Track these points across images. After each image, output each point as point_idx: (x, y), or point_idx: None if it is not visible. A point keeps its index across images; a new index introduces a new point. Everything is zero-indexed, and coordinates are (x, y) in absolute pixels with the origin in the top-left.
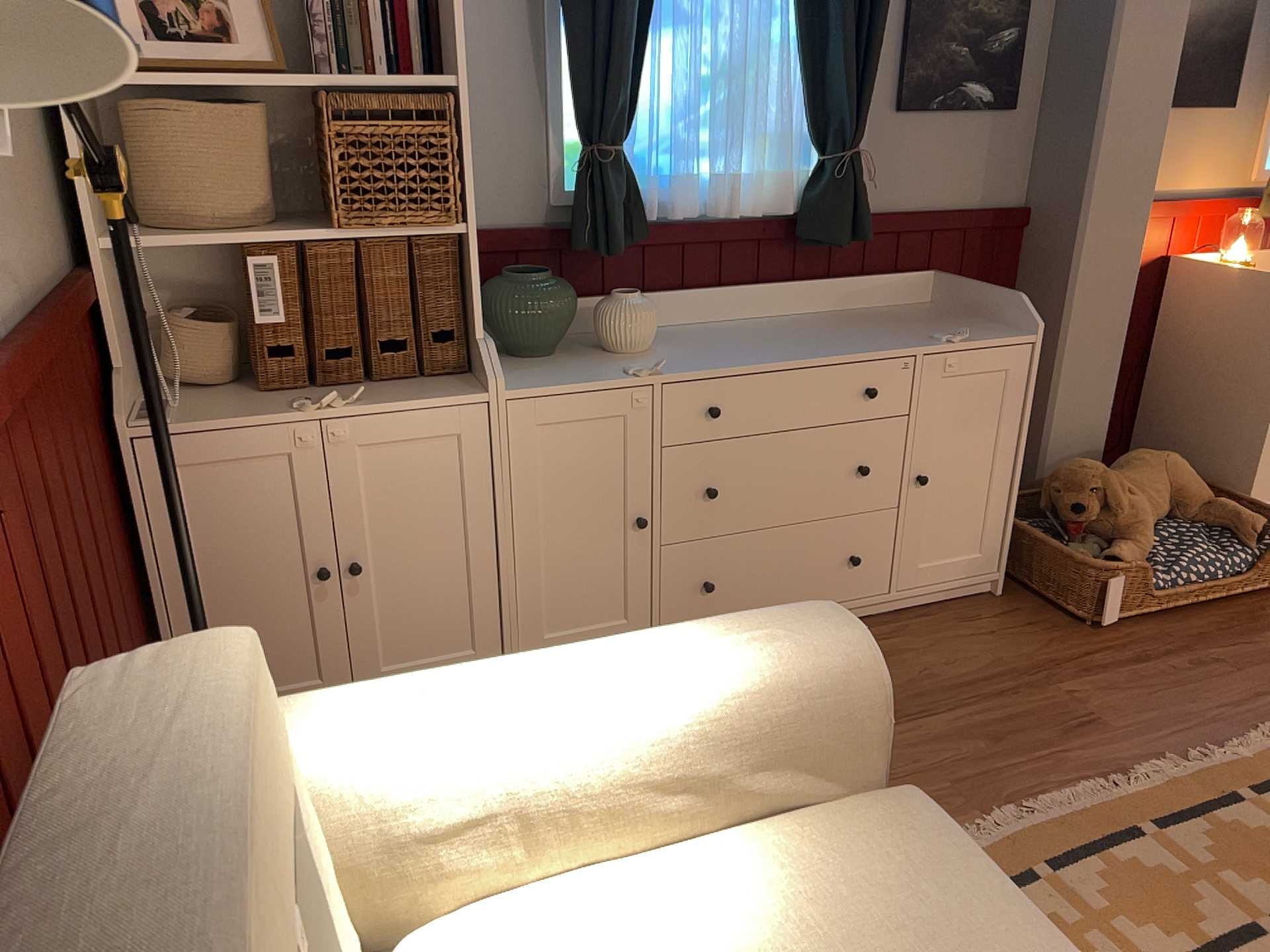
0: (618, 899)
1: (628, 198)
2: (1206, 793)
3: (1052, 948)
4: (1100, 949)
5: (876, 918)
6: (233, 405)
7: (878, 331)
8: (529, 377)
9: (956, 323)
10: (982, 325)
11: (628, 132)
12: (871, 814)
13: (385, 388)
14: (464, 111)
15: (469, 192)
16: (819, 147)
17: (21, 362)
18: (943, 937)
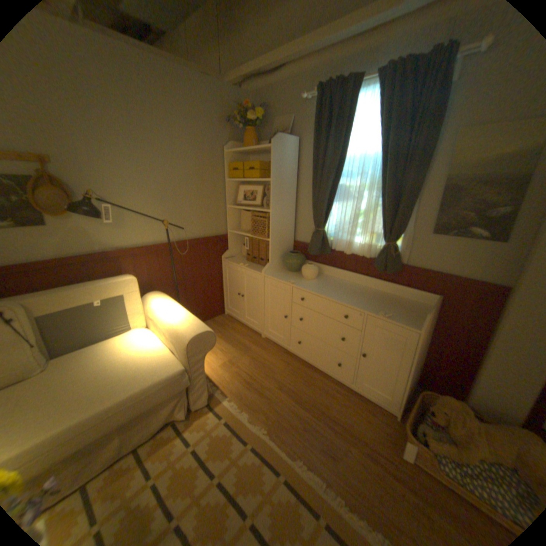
0: (150, 341)
1: (322, 242)
2: (314, 504)
3: (135, 391)
4: (223, 465)
5: (142, 367)
6: (239, 260)
7: (377, 303)
8: (276, 274)
9: (414, 314)
10: (419, 320)
11: (330, 225)
12: (173, 363)
13: (258, 266)
14: (271, 217)
15: (270, 233)
16: (385, 239)
17: (178, 243)
18: (137, 375)
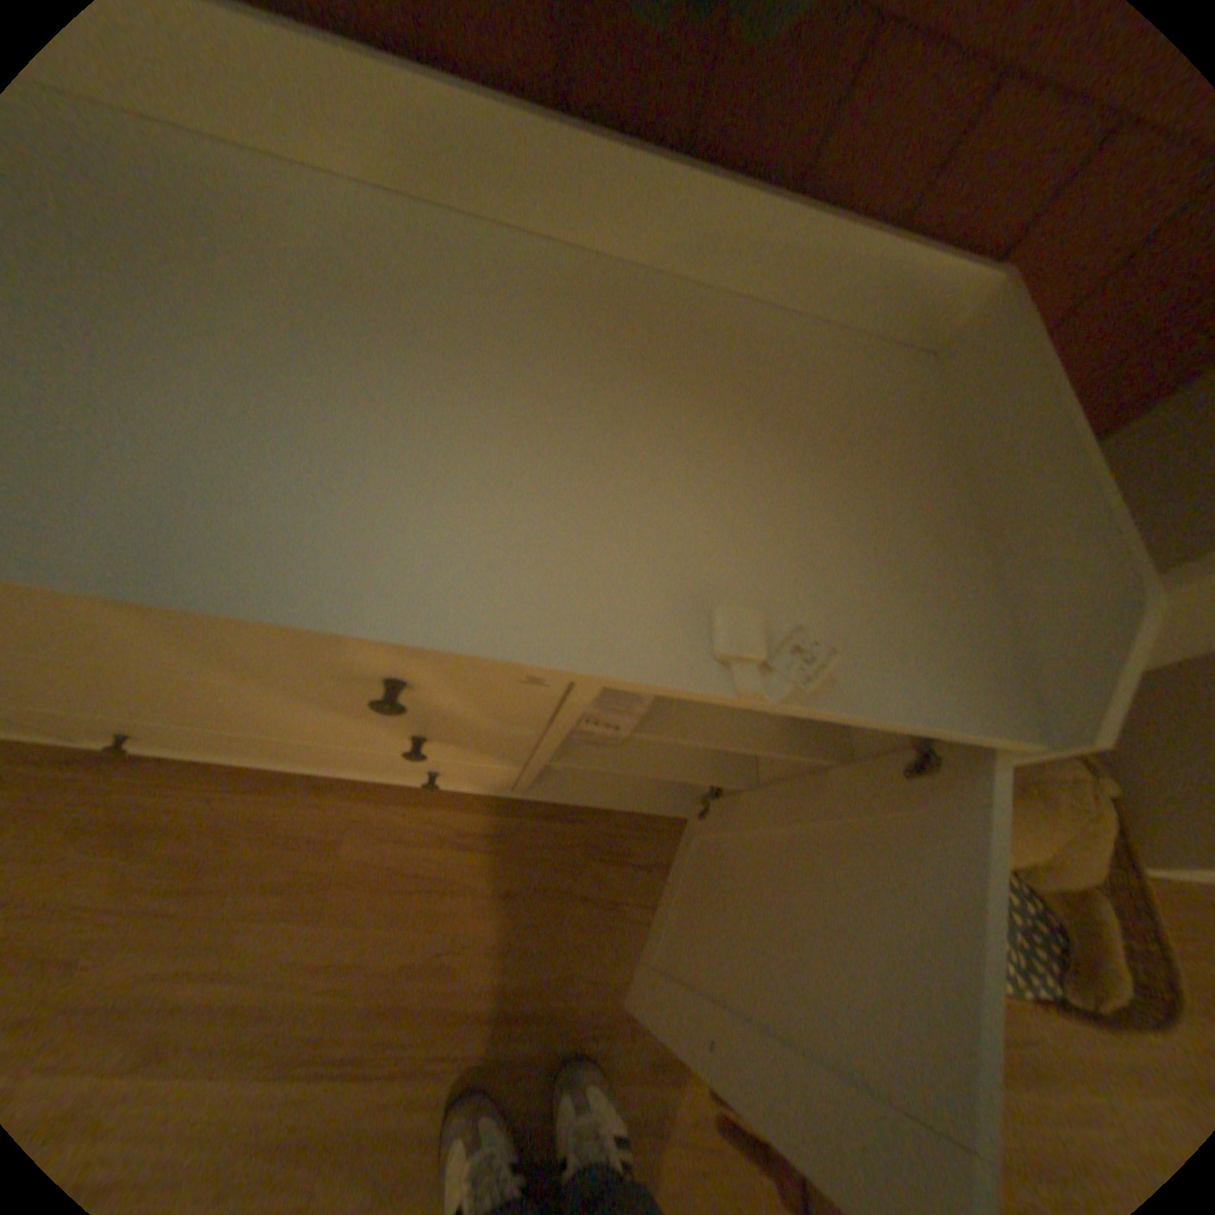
0: None
1: None
2: None
3: None
4: None
5: None
6: None
7: (631, 453)
8: None
9: (907, 509)
10: (964, 567)
11: None
12: None
13: None
14: None
15: None
16: None
17: None
18: None
